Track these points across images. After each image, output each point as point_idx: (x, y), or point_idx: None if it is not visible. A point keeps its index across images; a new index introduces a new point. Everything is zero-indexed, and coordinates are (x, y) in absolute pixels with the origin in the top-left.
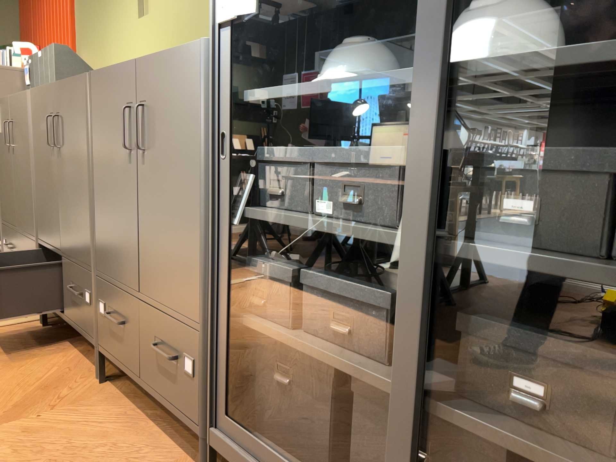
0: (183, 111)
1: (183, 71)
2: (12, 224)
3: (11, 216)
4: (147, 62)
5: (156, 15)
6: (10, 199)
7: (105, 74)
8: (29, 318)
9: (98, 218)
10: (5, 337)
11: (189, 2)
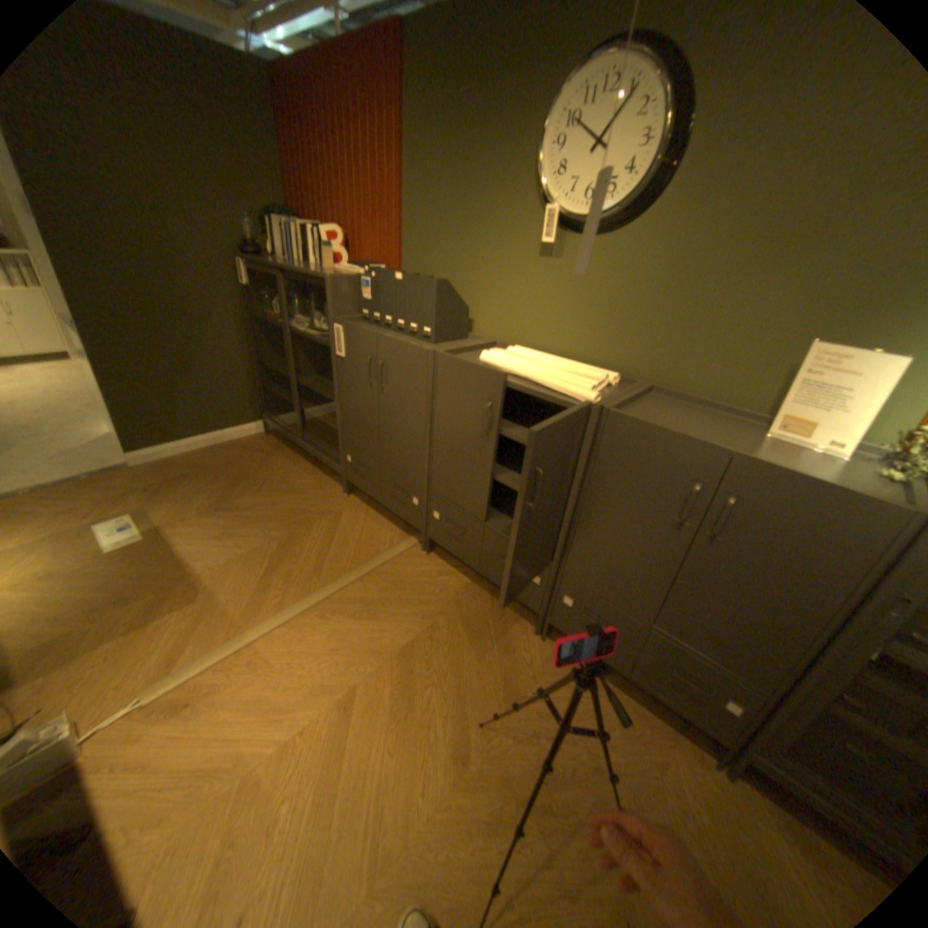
0: (834, 548)
1: (855, 517)
2: (369, 451)
3: (369, 444)
4: (767, 468)
5: (579, 266)
6: (368, 429)
7: (647, 428)
8: (409, 544)
9: (585, 537)
10: (410, 573)
11: (651, 274)
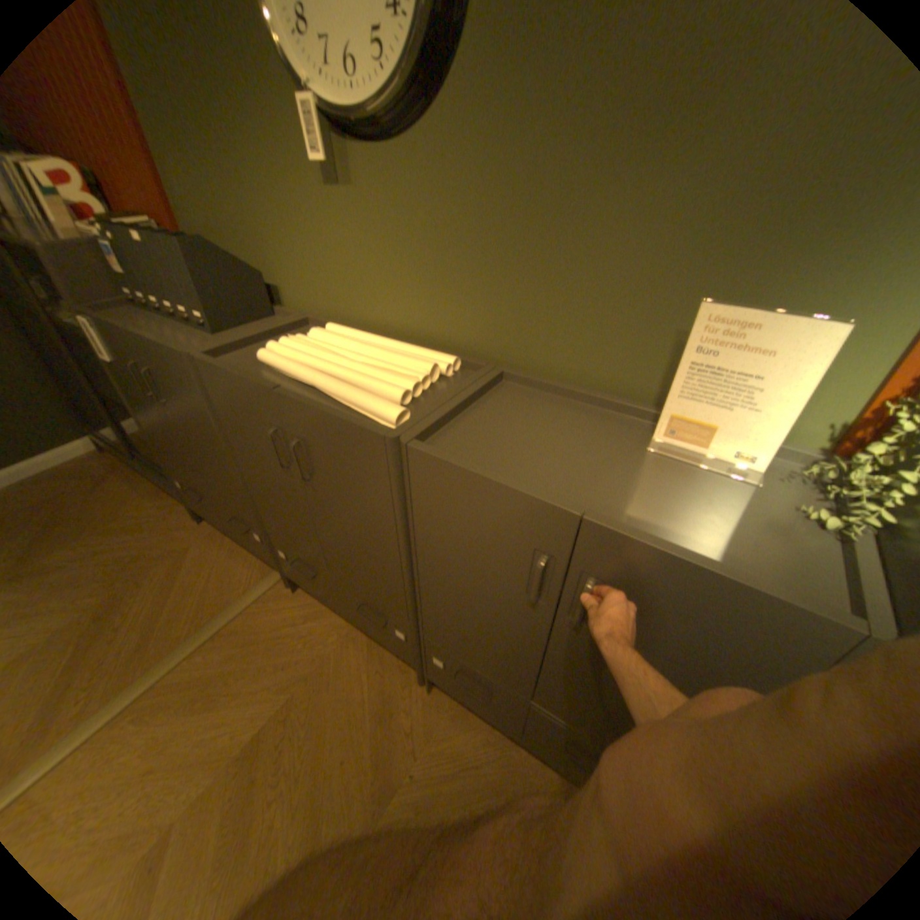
0: (742, 666)
1: (773, 633)
2: (193, 477)
3: (188, 469)
4: (633, 547)
5: (377, 192)
6: (179, 451)
7: (461, 474)
8: (271, 582)
9: (433, 601)
10: (268, 625)
11: (472, 198)
